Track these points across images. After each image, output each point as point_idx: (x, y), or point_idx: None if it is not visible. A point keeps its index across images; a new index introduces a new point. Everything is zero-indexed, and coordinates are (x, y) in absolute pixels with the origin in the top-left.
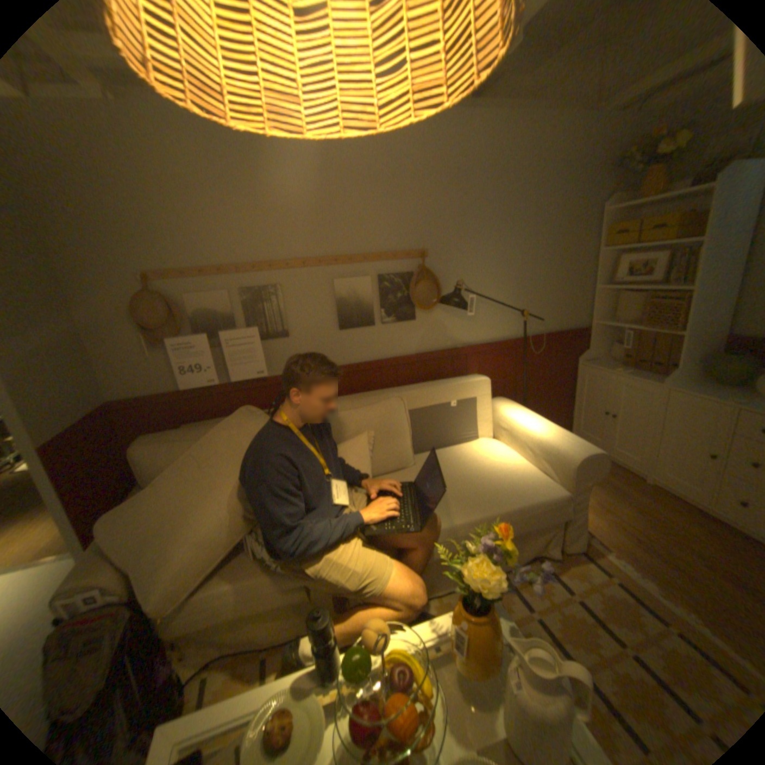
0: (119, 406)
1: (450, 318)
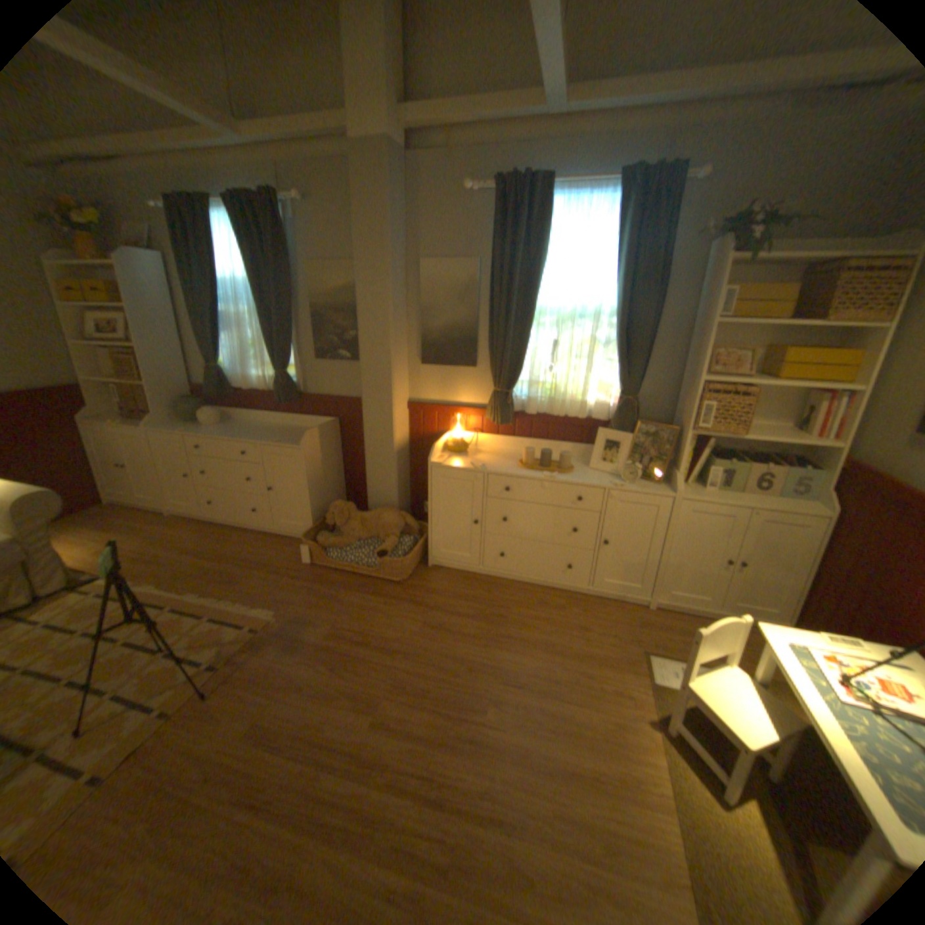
0: None
1: None
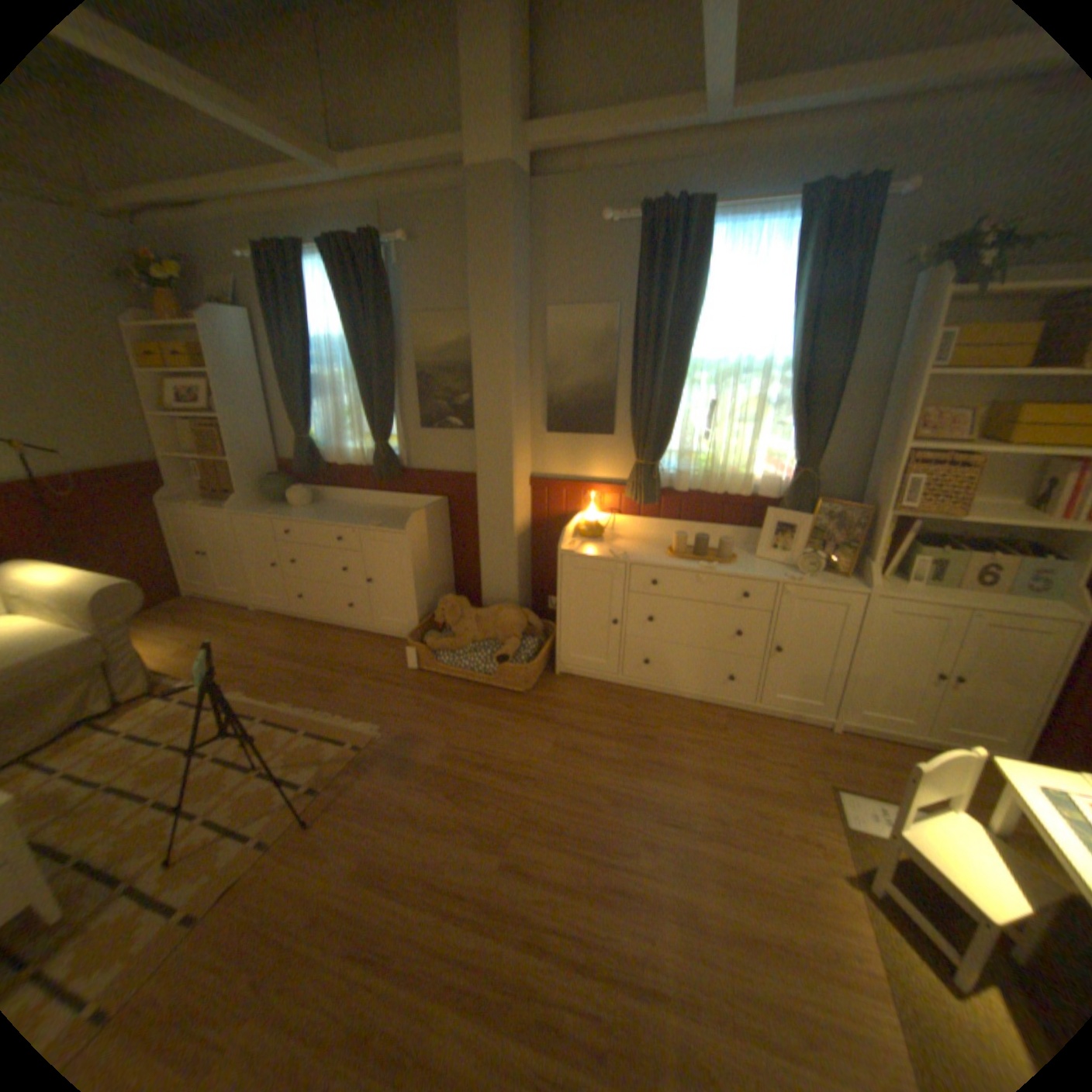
0: None
1: None
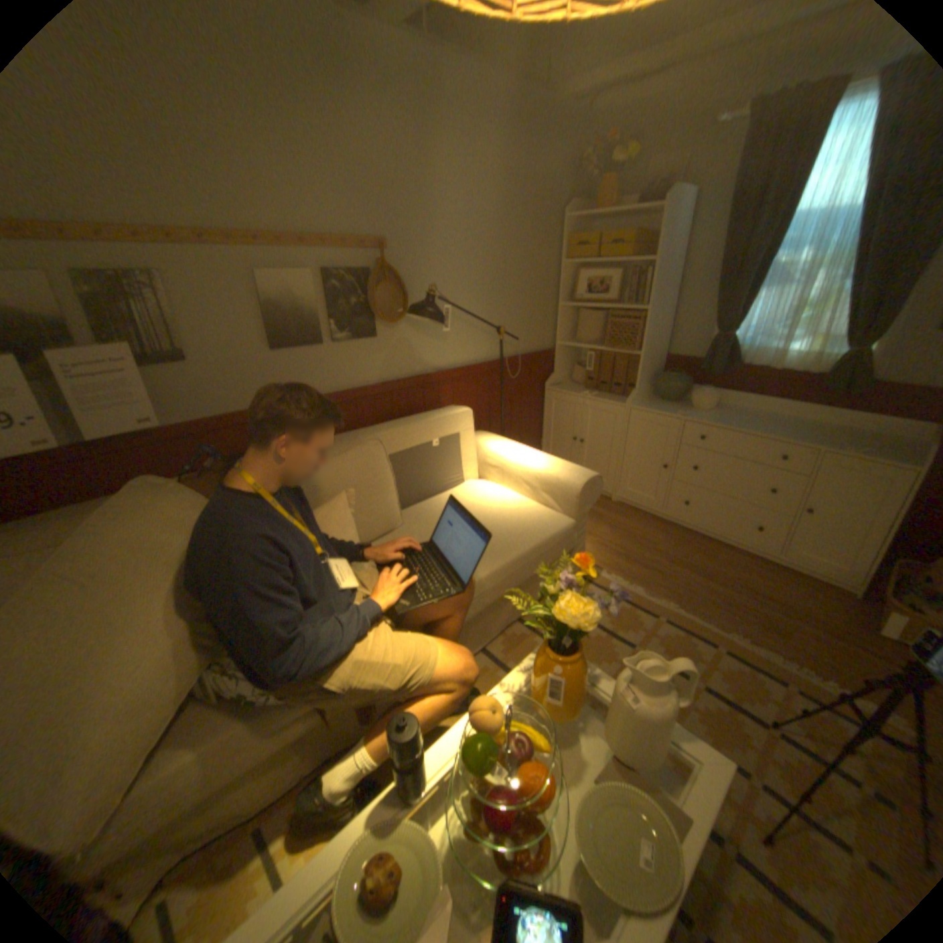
0: None
1: (417, 336)
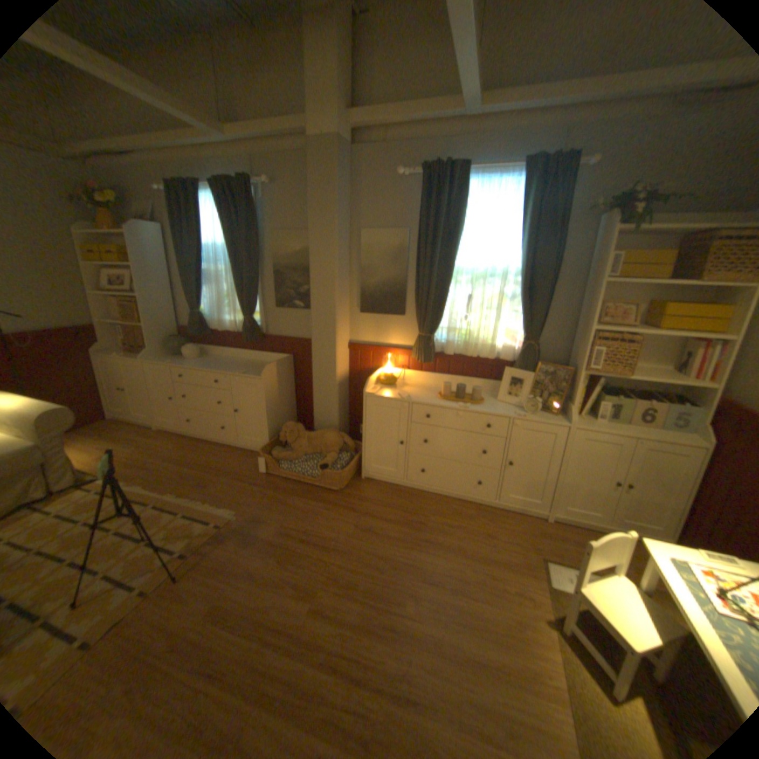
0: None
1: None
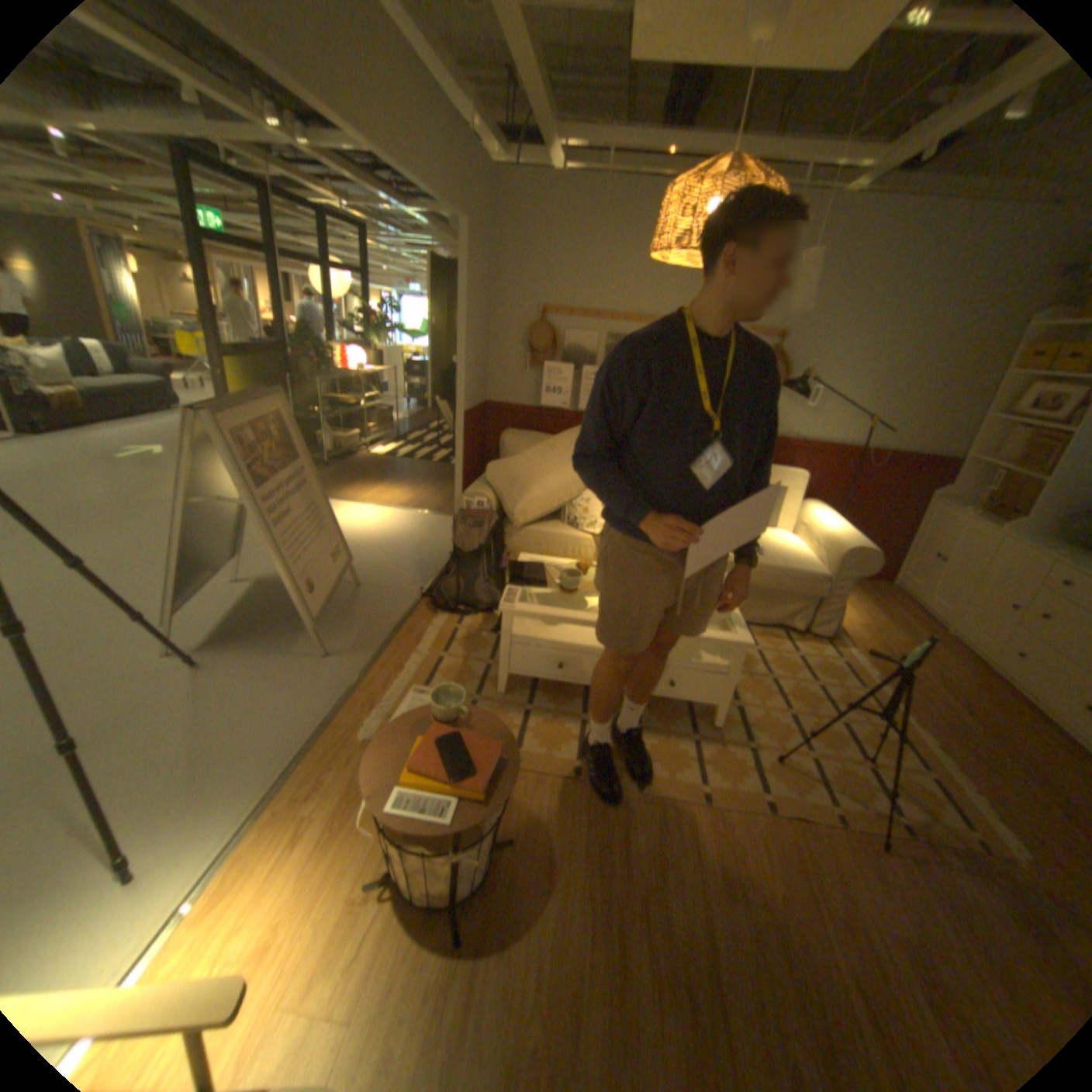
0: (493, 407)
1: (790, 406)
